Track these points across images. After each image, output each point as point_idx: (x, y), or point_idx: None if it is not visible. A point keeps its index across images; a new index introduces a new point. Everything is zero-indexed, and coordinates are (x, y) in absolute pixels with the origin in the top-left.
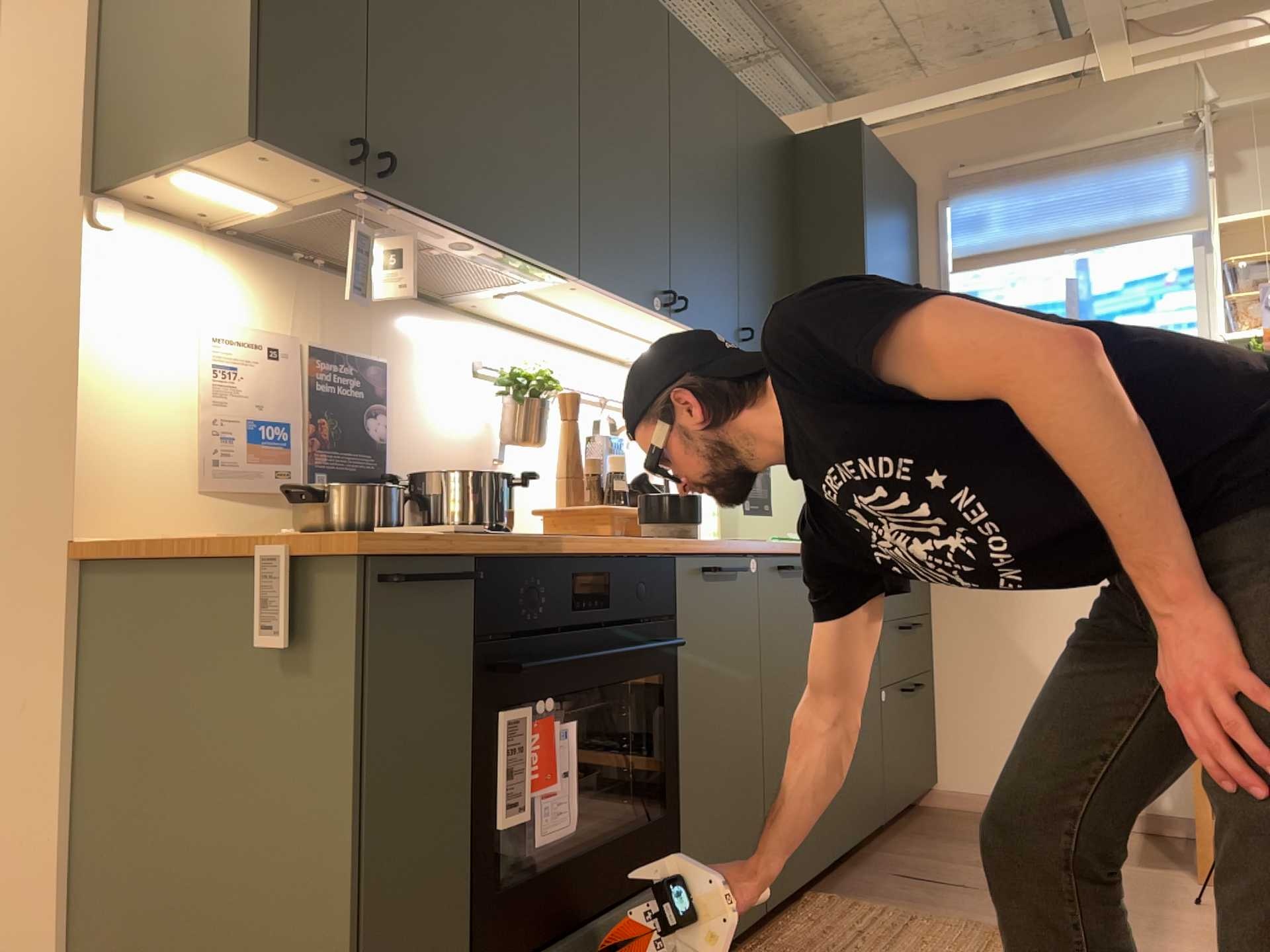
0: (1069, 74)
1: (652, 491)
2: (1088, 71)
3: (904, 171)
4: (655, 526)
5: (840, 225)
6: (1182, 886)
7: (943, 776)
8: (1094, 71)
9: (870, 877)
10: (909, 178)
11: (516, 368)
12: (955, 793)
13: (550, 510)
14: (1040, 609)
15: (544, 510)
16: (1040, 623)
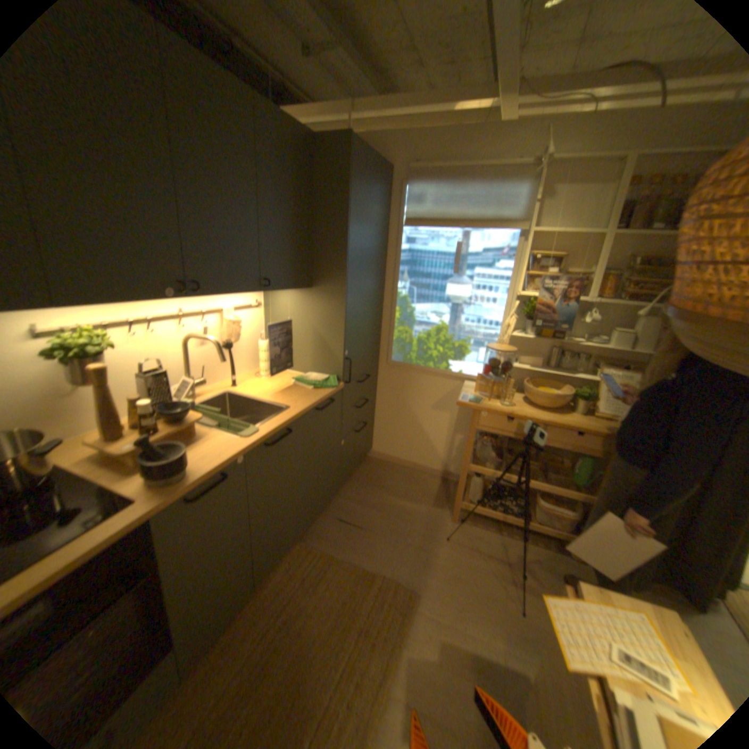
0: (485, 108)
1: (151, 447)
2: (496, 108)
3: (389, 156)
4: (144, 481)
5: (336, 204)
6: (444, 524)
7: (373, 447)
8: (499, 108)
9: (325, 522)
10: (390, 162)
11: (67, 335)
12: (377, 453)
13: (91, 445)
14: (419, 393)
15: (88, 443)
16: (418, 399)
